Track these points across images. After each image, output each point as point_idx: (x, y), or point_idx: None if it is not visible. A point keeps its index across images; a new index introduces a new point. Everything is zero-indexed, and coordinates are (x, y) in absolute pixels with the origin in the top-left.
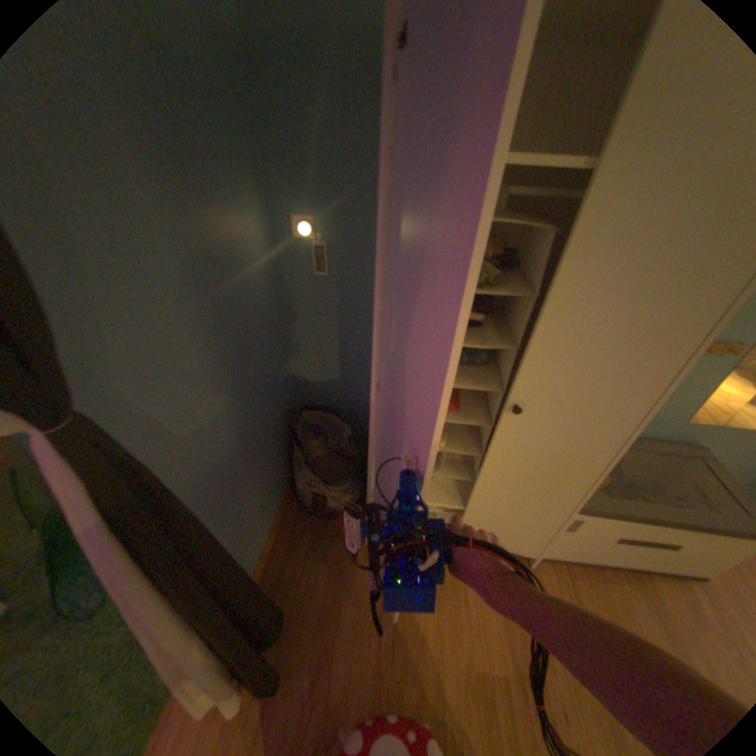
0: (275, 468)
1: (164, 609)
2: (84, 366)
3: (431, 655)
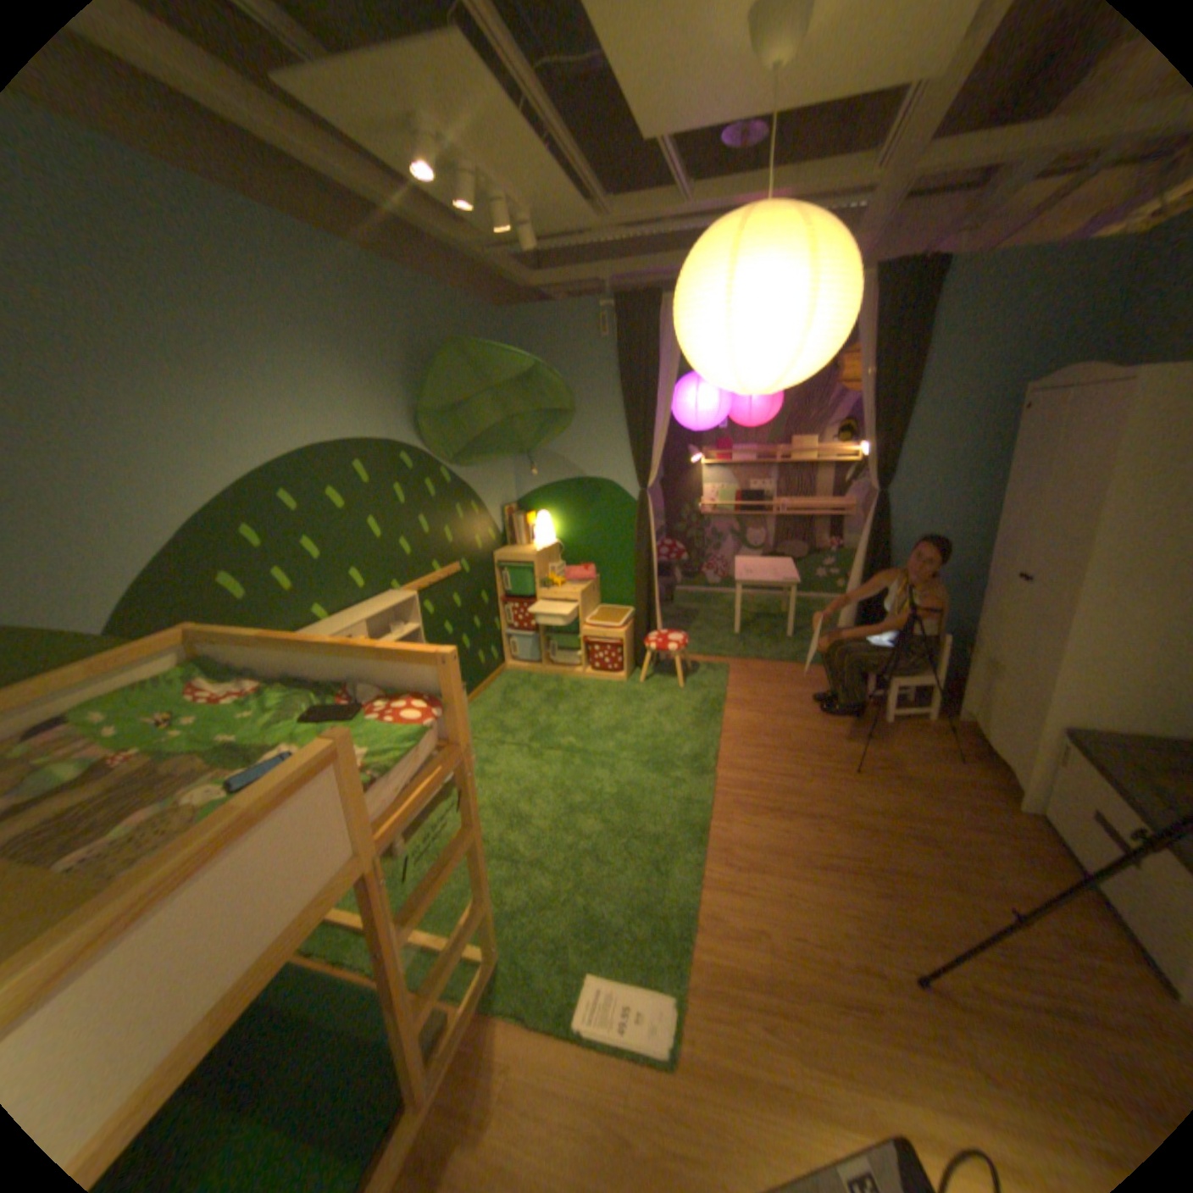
0: (967, 645)
1: (858, 576)
2: (901, 494)
3: (897, 744)
